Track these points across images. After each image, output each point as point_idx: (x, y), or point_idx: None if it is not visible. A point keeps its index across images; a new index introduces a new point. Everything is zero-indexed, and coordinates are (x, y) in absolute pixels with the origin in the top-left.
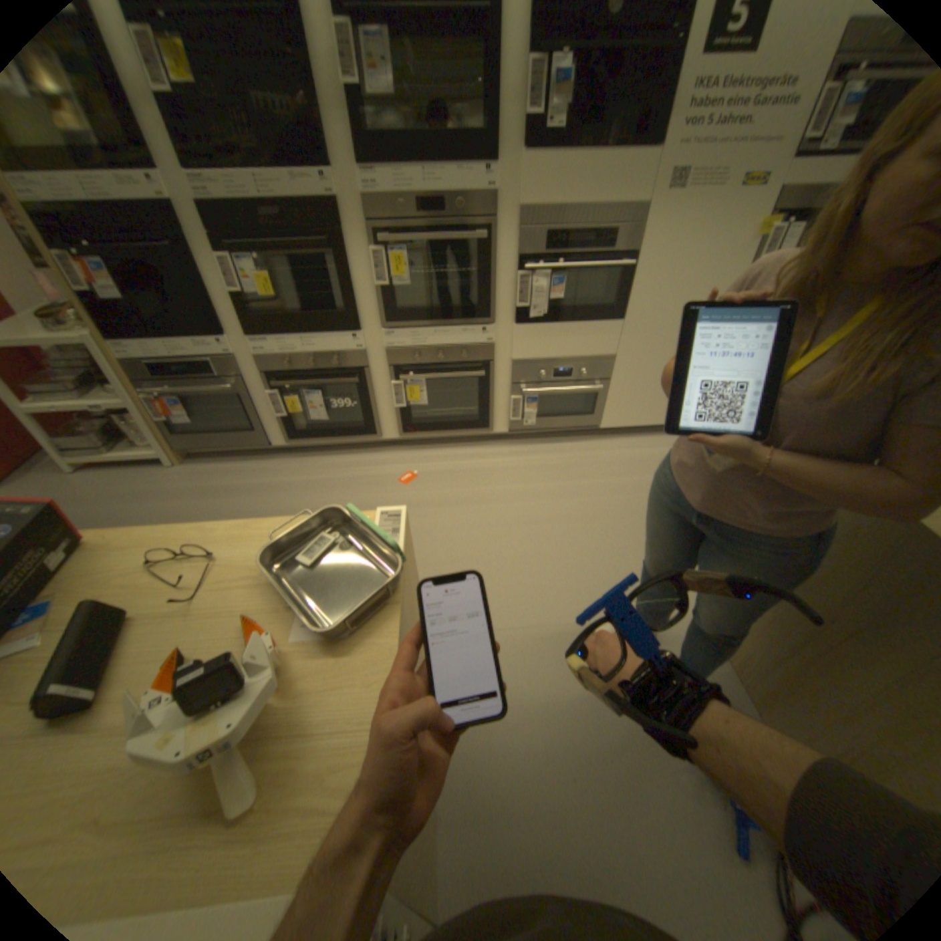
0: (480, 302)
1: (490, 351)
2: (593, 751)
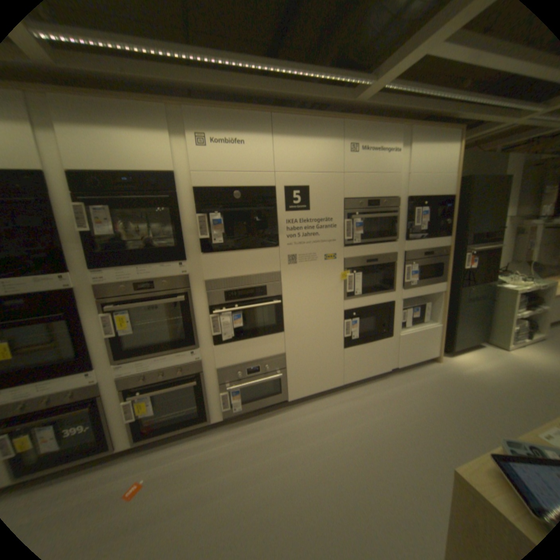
0: (187, 336)
1: (199, 366)
2: None
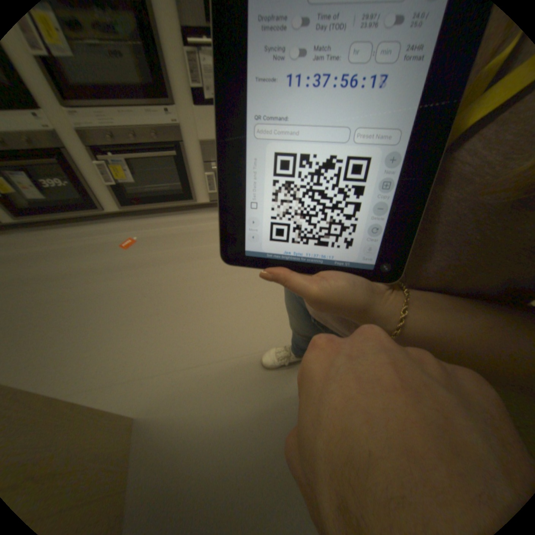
0: (155, 80)
1: (177, 131)
2: (255, 458)
